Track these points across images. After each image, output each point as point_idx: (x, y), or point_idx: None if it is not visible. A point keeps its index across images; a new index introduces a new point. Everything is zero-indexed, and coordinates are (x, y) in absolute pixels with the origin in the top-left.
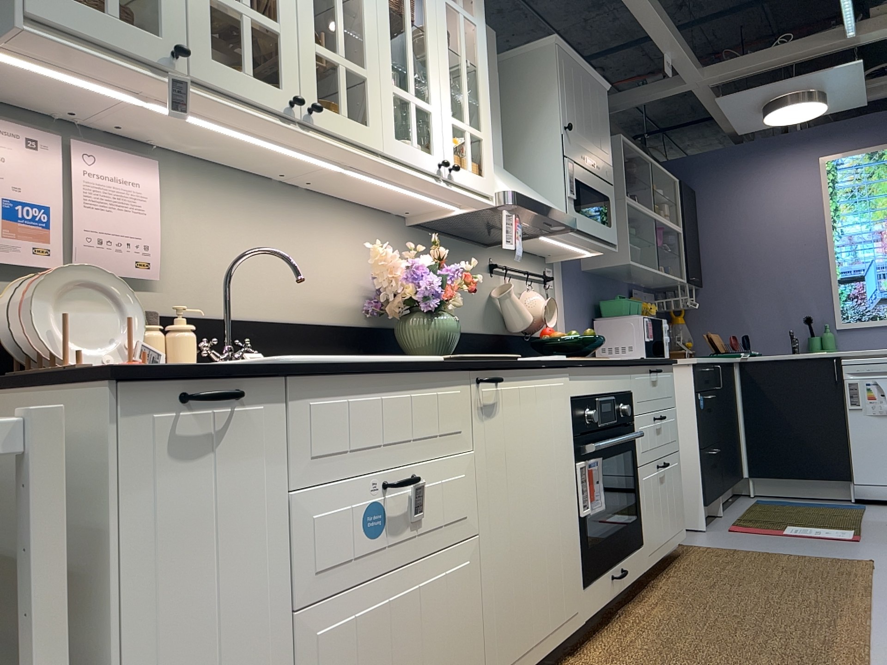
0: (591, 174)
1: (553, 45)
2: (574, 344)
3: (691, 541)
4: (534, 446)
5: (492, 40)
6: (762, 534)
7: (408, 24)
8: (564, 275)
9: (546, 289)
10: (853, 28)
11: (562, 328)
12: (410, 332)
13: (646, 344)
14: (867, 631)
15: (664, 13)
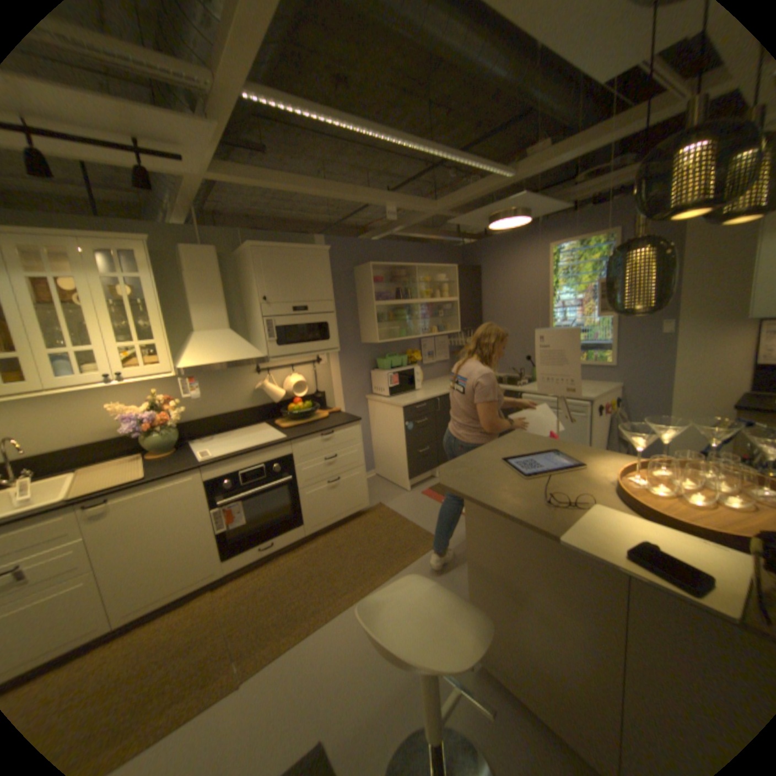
0: (305, 314)
1: (249, 246)
2: (295, 413)
3: (388, 501)
4: (155, 517)
5: (207, 253)
6: (430, 501)
7: (63, 306)
8: (338, 352)
9: (317, 366)
10: (511, 169)
11: (336, 383)
12: (138, 444)
13: (390, 388)
14: (346, 608)
15: (360, 187)
